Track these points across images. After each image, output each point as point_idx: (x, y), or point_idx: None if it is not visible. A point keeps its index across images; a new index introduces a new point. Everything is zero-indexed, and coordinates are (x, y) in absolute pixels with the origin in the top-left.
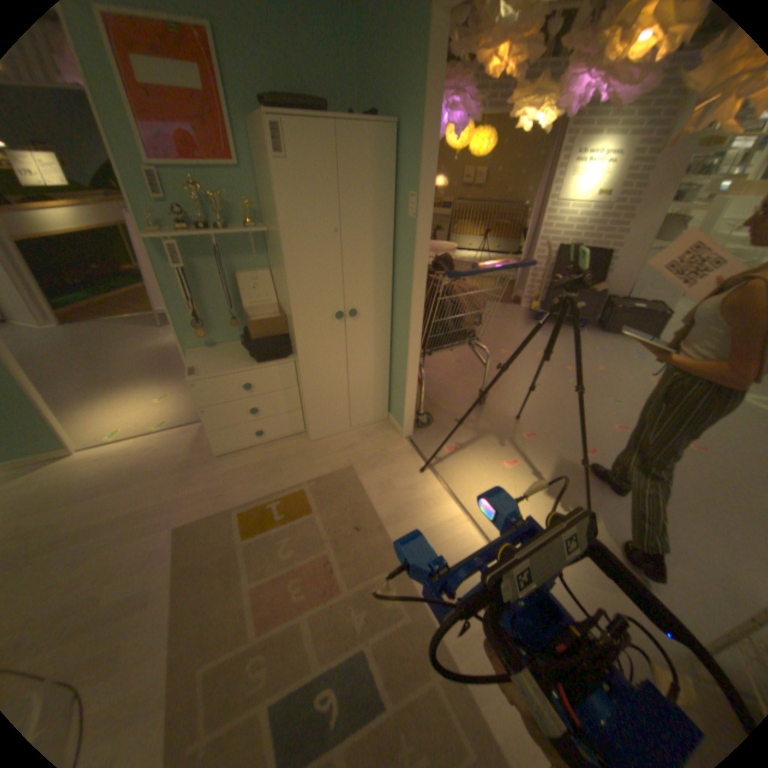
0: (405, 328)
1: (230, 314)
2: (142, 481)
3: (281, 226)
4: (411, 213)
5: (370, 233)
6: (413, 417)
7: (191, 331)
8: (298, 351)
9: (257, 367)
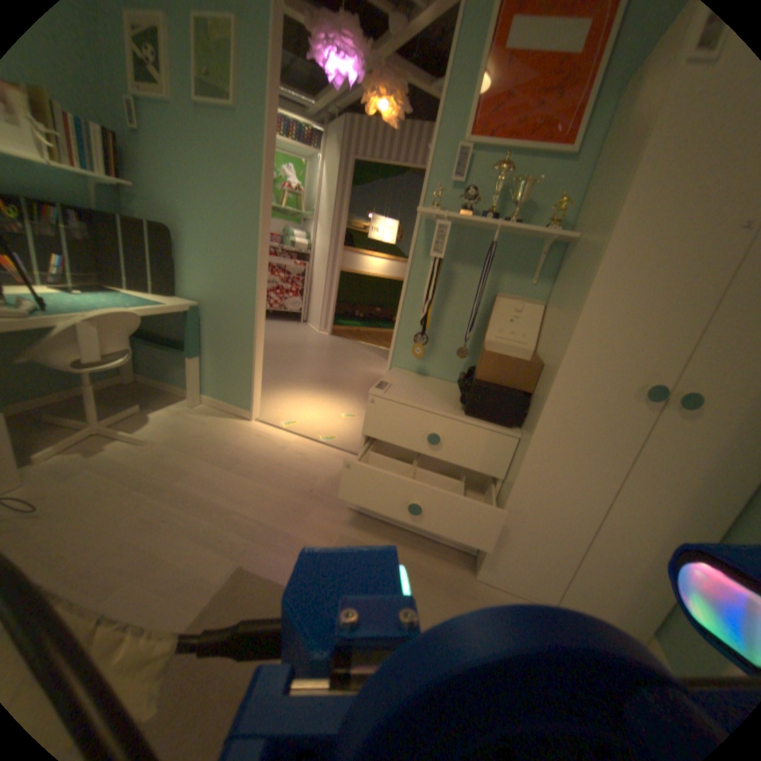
0: None
1: (463, 347)
2: (269, 483)
3: (632, 196)
4: None
5: None
6: None
7: (409, 348)
8: (541, 423)
9: (461, 419)
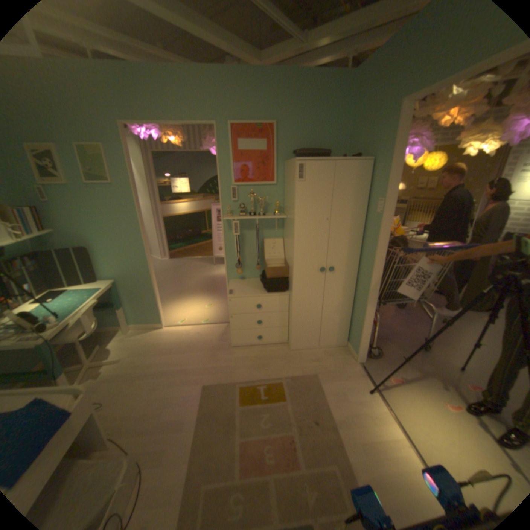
0: (367, 282)
1: (256, 262)
2: (191, 352)
3: (295, 216)
4: (379, 210)
5: (348, 221)
6: (367, 349)
7: (233, 269)
8: (293, 288)
9: (266, 295)
